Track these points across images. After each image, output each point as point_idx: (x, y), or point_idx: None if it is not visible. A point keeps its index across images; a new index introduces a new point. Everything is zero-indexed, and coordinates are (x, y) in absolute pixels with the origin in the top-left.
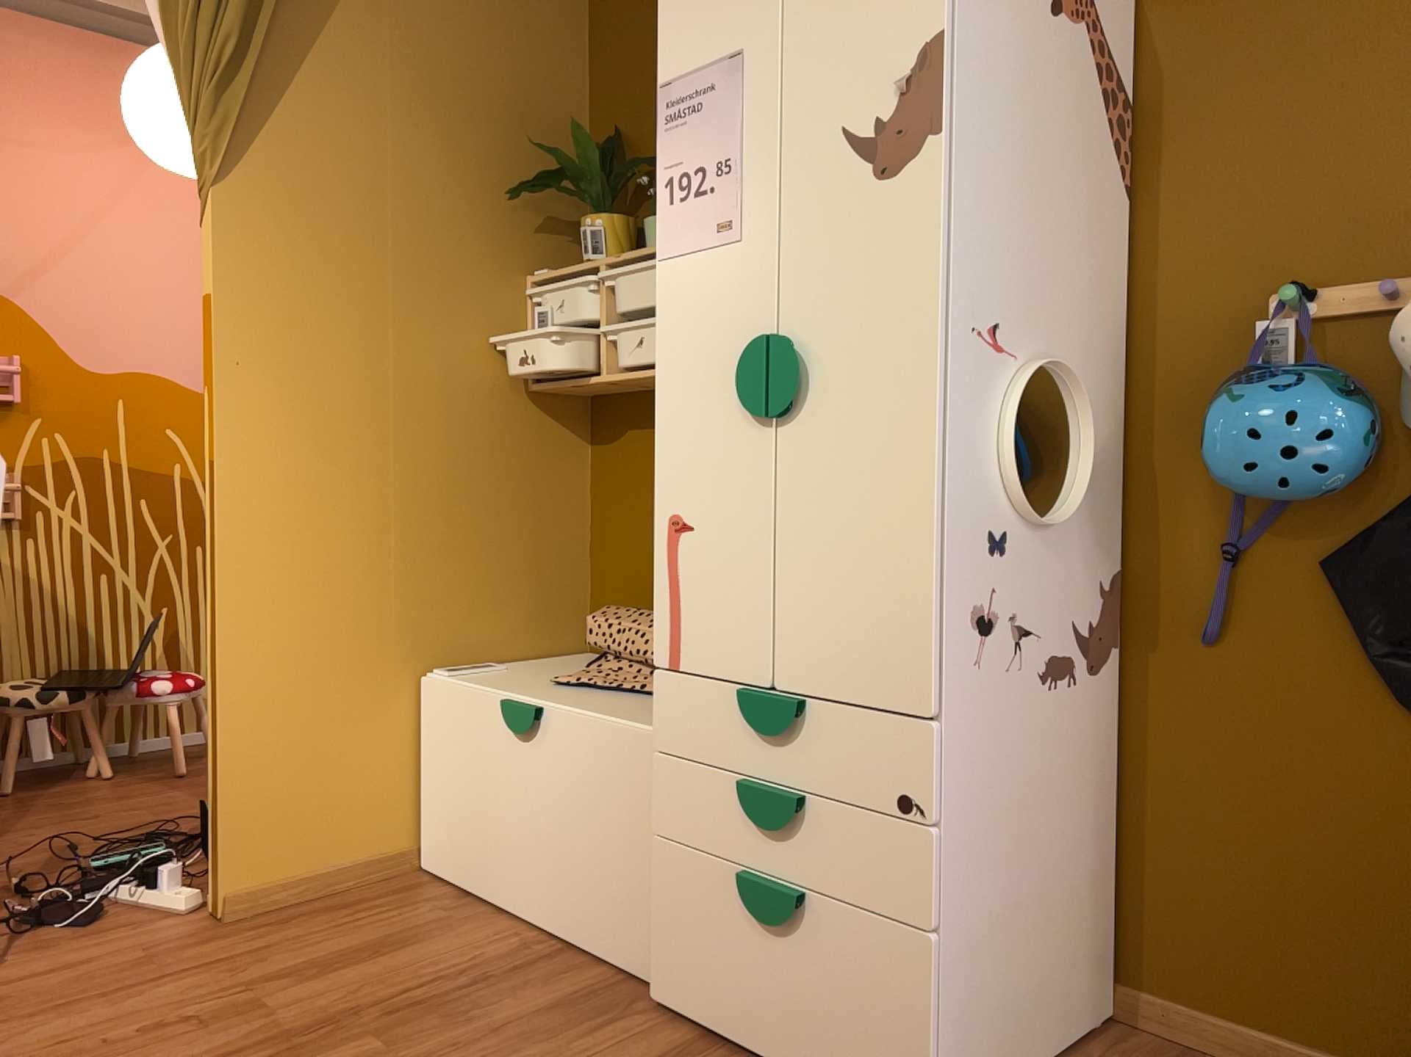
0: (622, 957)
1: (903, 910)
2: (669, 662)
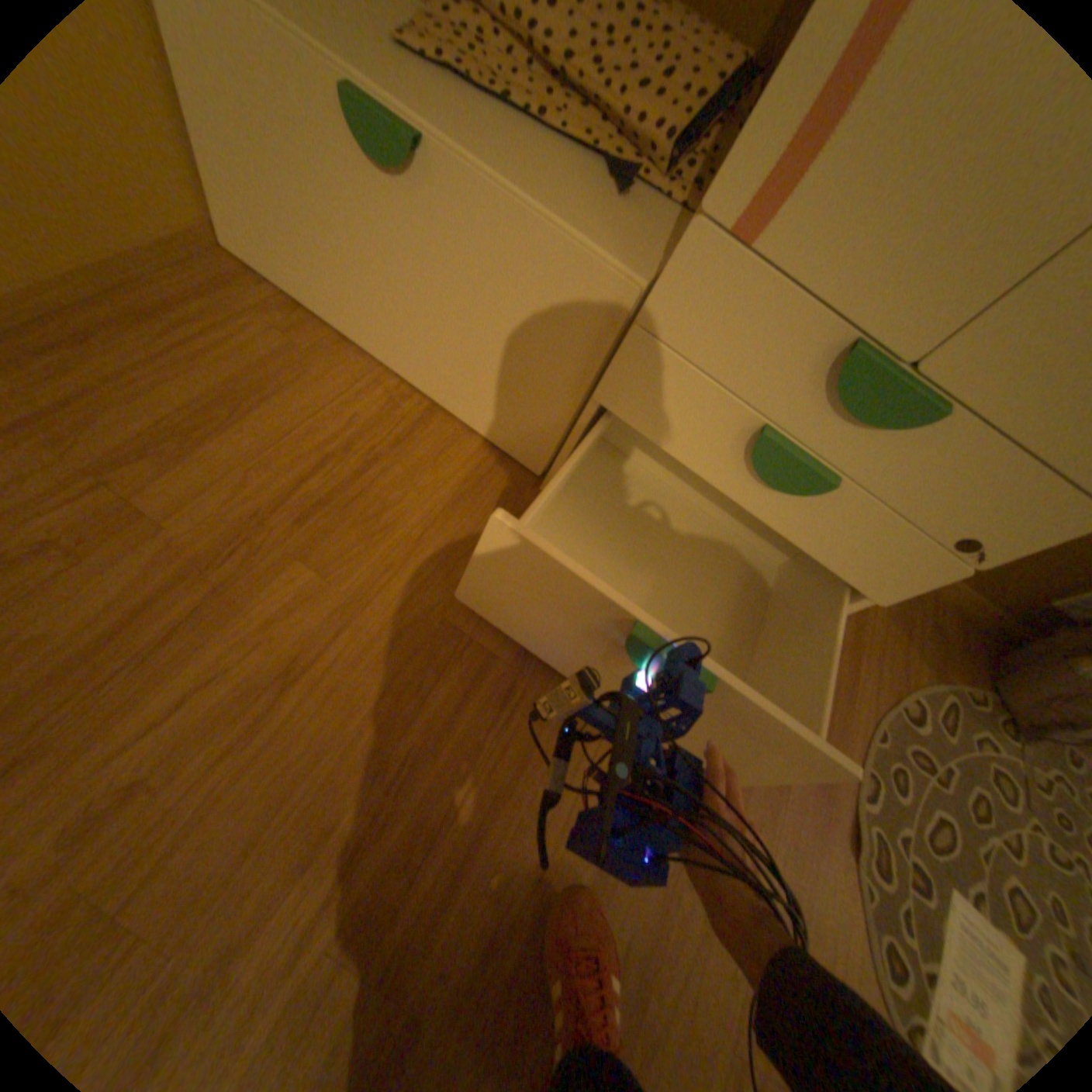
0: (502, 440)
1: (867, 583)
2: (743, 218)
